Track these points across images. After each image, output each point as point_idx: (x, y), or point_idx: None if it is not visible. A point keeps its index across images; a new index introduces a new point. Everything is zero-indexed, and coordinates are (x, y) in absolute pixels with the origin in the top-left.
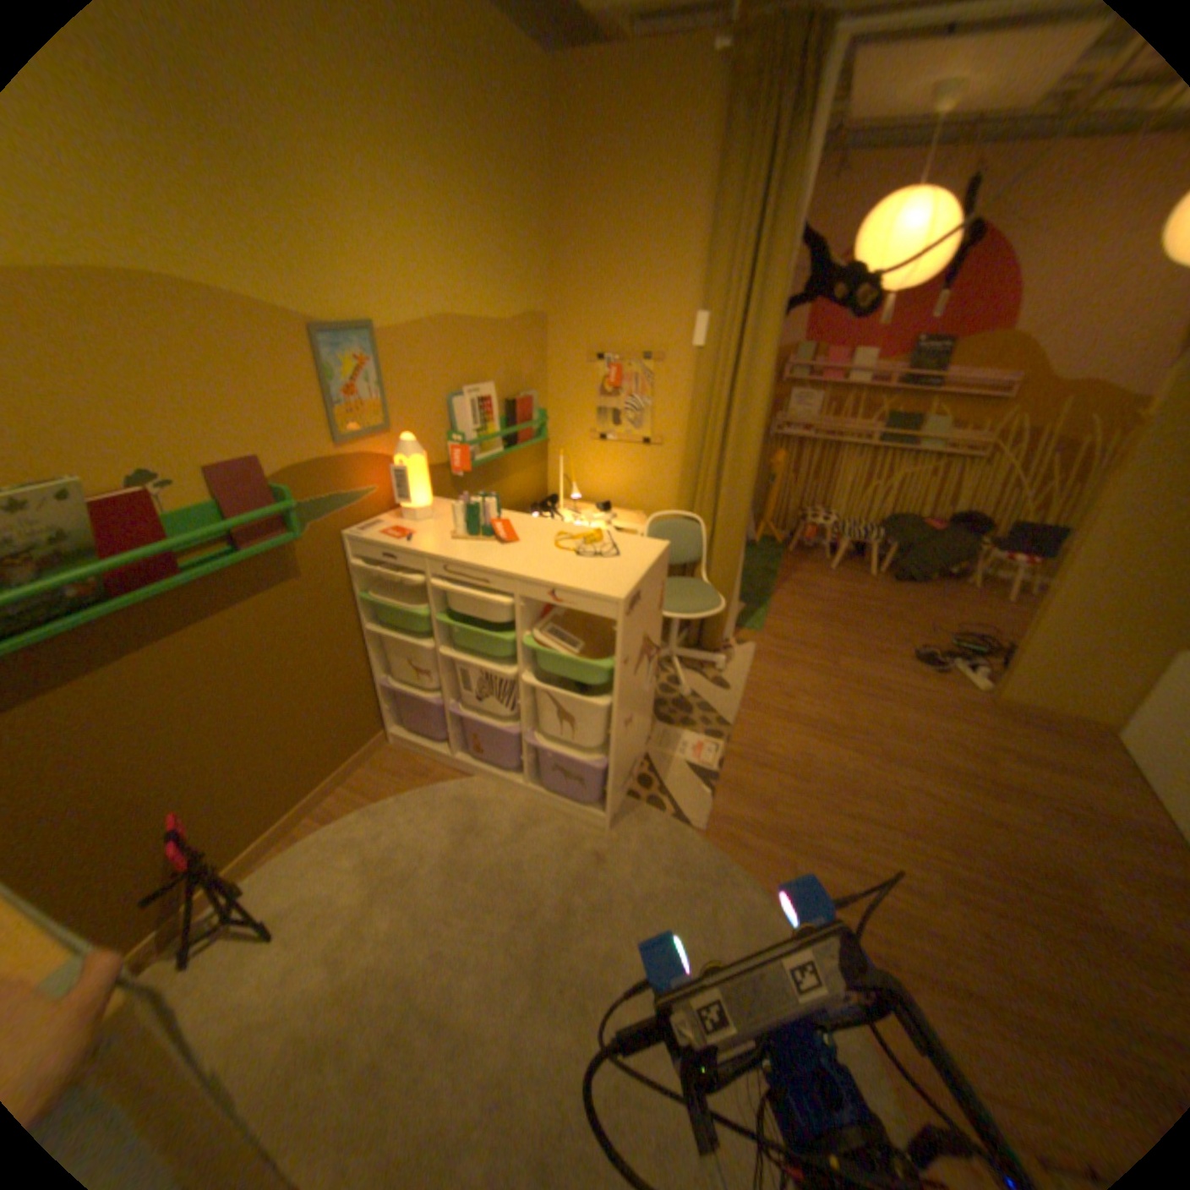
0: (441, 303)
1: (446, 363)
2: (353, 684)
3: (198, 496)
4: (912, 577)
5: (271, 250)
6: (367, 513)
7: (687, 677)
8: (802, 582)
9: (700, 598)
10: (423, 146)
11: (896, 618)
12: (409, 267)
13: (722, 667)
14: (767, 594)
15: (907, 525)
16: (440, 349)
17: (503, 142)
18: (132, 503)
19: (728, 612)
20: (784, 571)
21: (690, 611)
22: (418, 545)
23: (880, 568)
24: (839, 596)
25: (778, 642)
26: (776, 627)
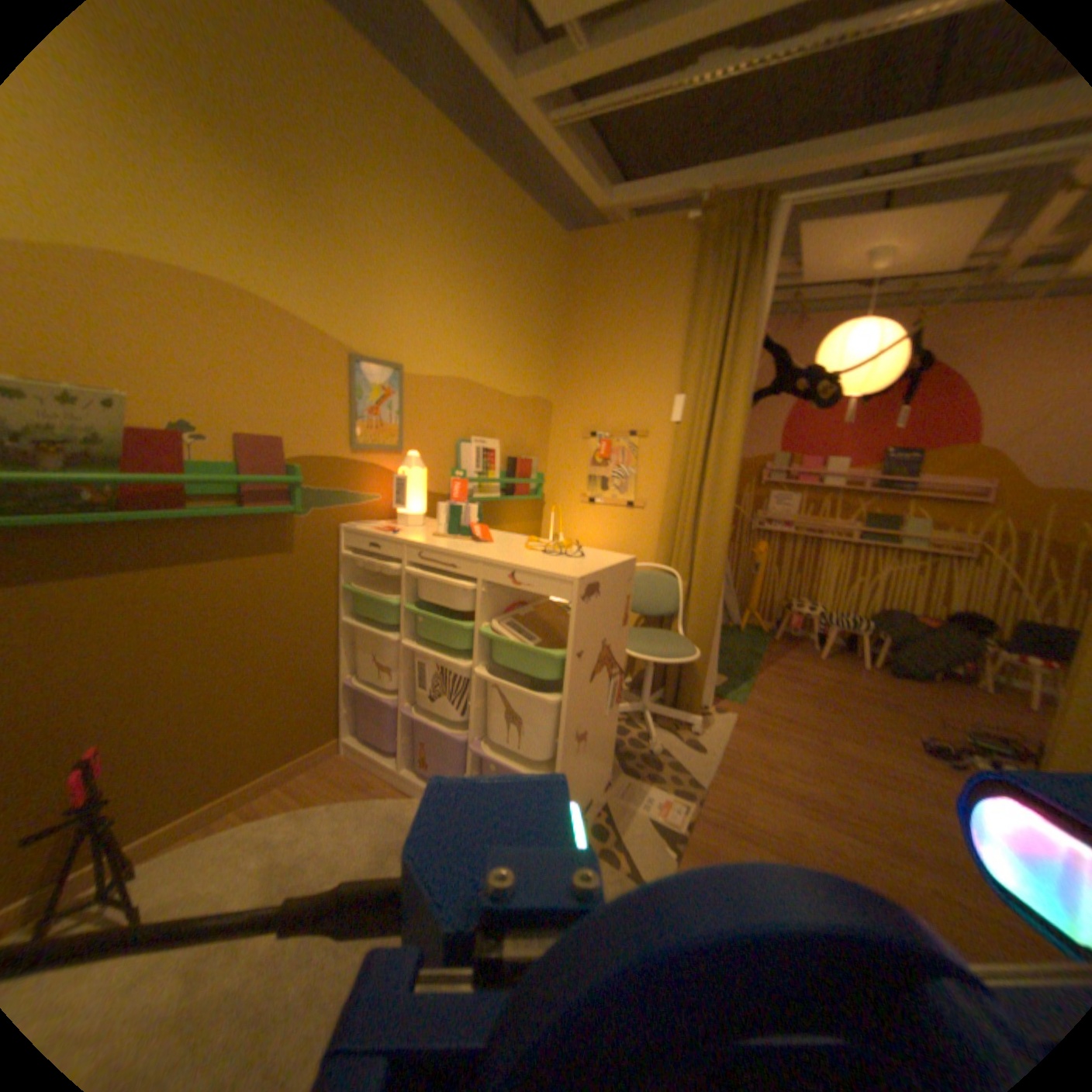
0: (464, 370)
1: (461, 416)
2: (319, 678)
3: (225, 458)
4: (913, 676)
5: (335, 299)
6: (368, 517)
7: (661, 737)
8: (791, 668)
9: (675, 646)
10: (466, 264)
11: (898, 712)
12: (442, 339)
13: (700, 730)
14: (753, 673)
15: (900, 622)
16: (457, 404)
17: (529, 277)
18: (167, 441)
19: (707, 673)
20: (771, 656)
21: (664, 656)
22: (403, 537)
23: (876, 665)
24: (832, 684)
25: (763, 717)
26: (762, 703)
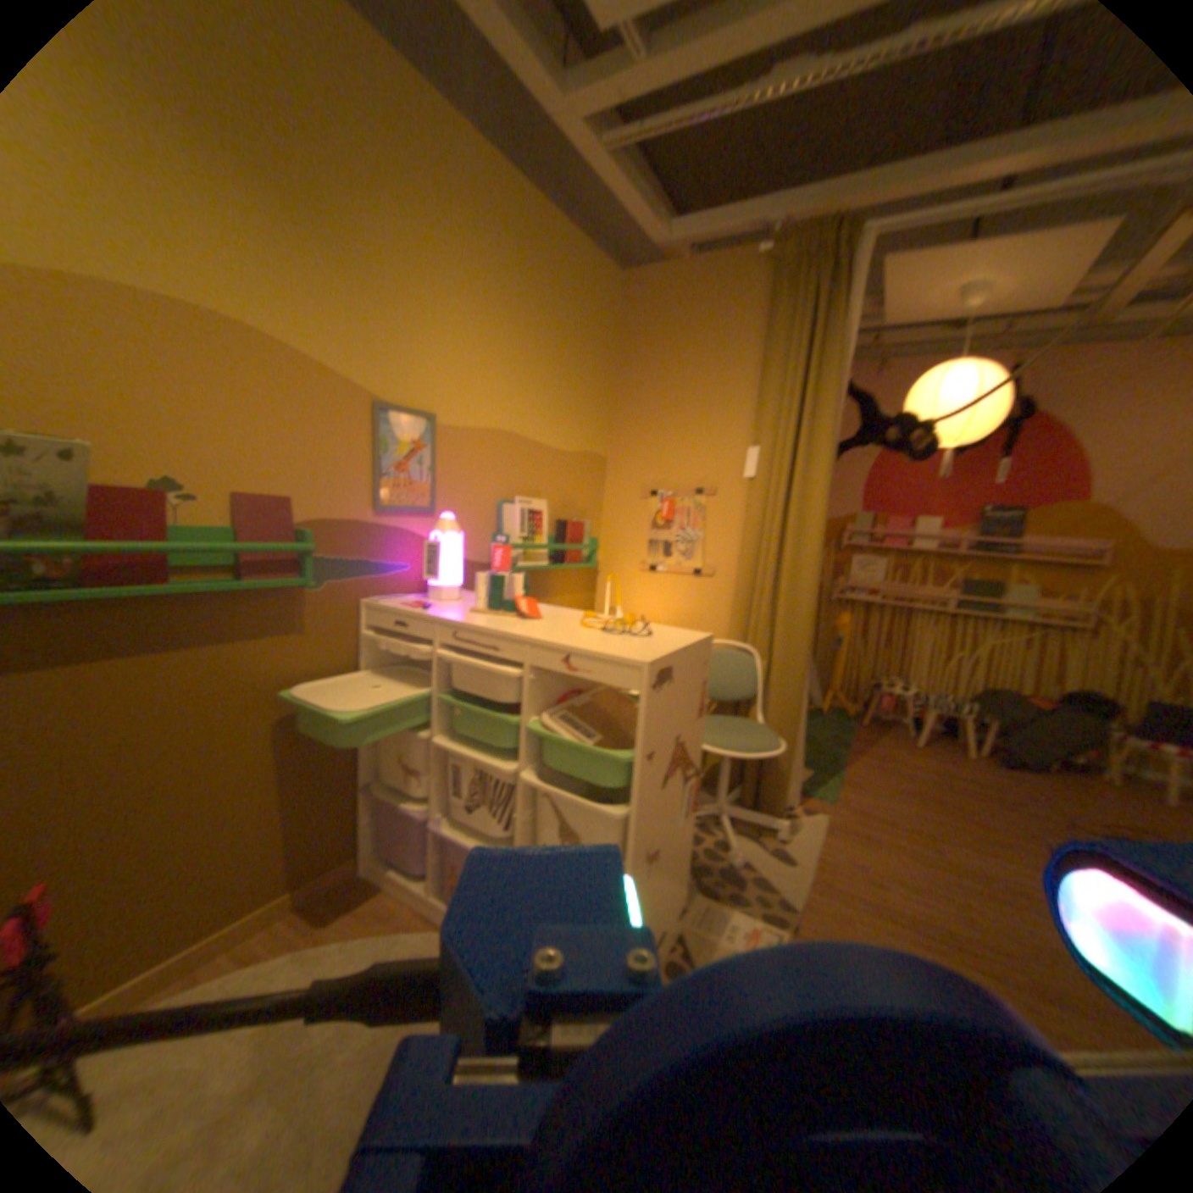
0: (508, 421)
1: (505, 472)
2: (336, 783)
3: (222, 521)
4: (1028, 767)
5: (358, 336)
6: (395, 590)
7: (743, 846)
8: (886, 758)
9: (758, 738)
10: (511, 300)
11: (1017, 811)
12: (482, 384)
13: (788, 838)
14: (843, 765)
15: (1009, 704)
16: (500, 458)
17: (581, 317)
18: (147, 501)
19: (794, 768)
20: (862, 745)
21: (745, 751)
22: (435, 613)
23: (983, 754)
24: (935, 777)
25: (861, 819)
26: (857, 803)
